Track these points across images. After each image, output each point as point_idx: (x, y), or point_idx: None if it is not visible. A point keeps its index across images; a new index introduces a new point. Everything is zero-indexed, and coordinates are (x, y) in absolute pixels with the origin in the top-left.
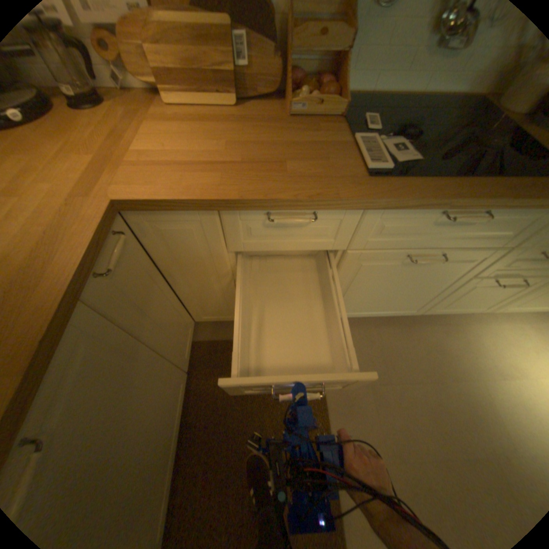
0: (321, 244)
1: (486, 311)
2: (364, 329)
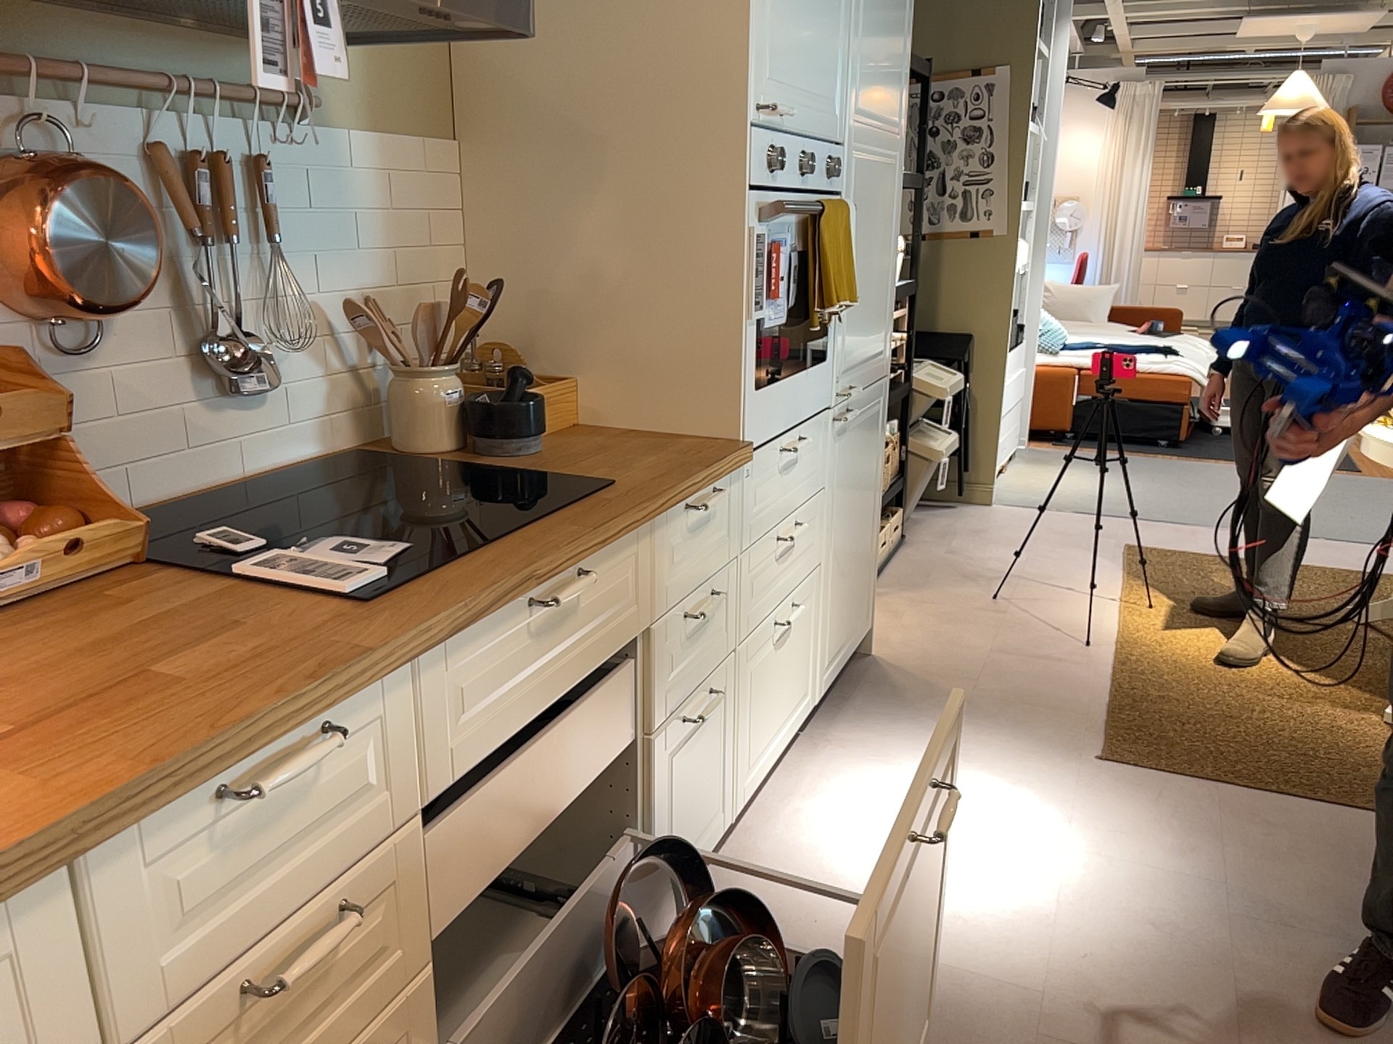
0: (368, 826)
1: (724, 818)
2: None
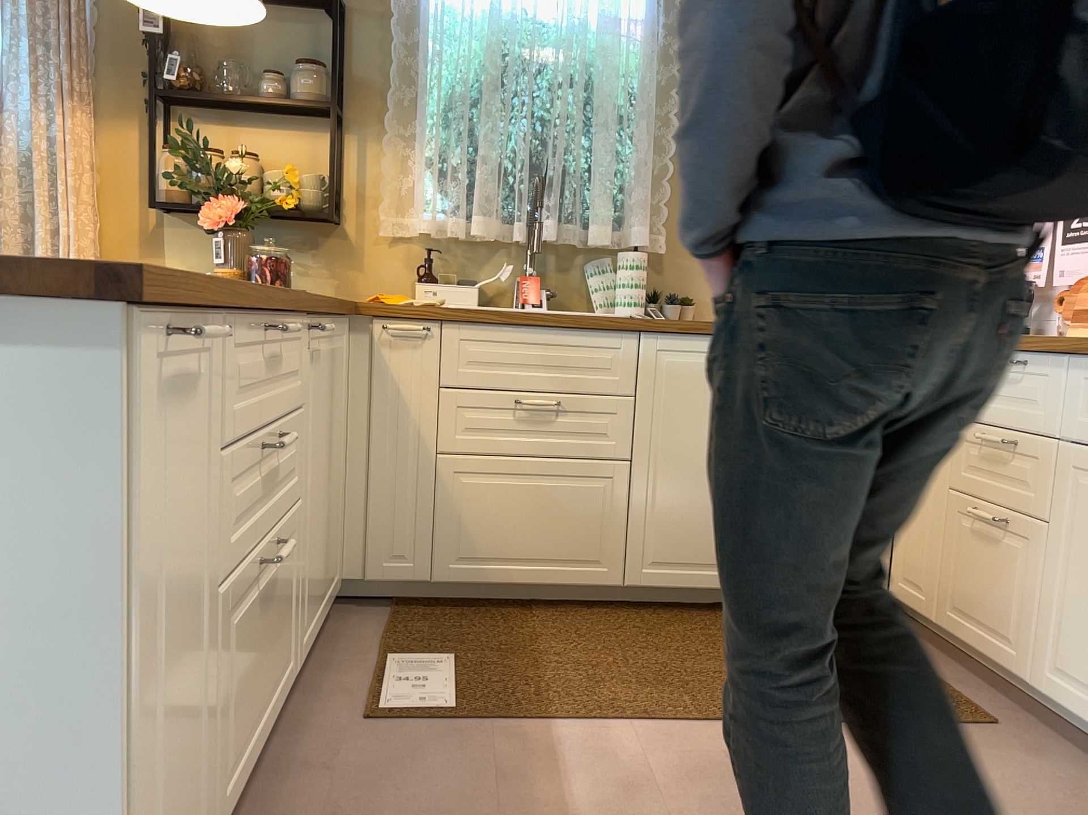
0: (1034, 422)
1: None
2: None
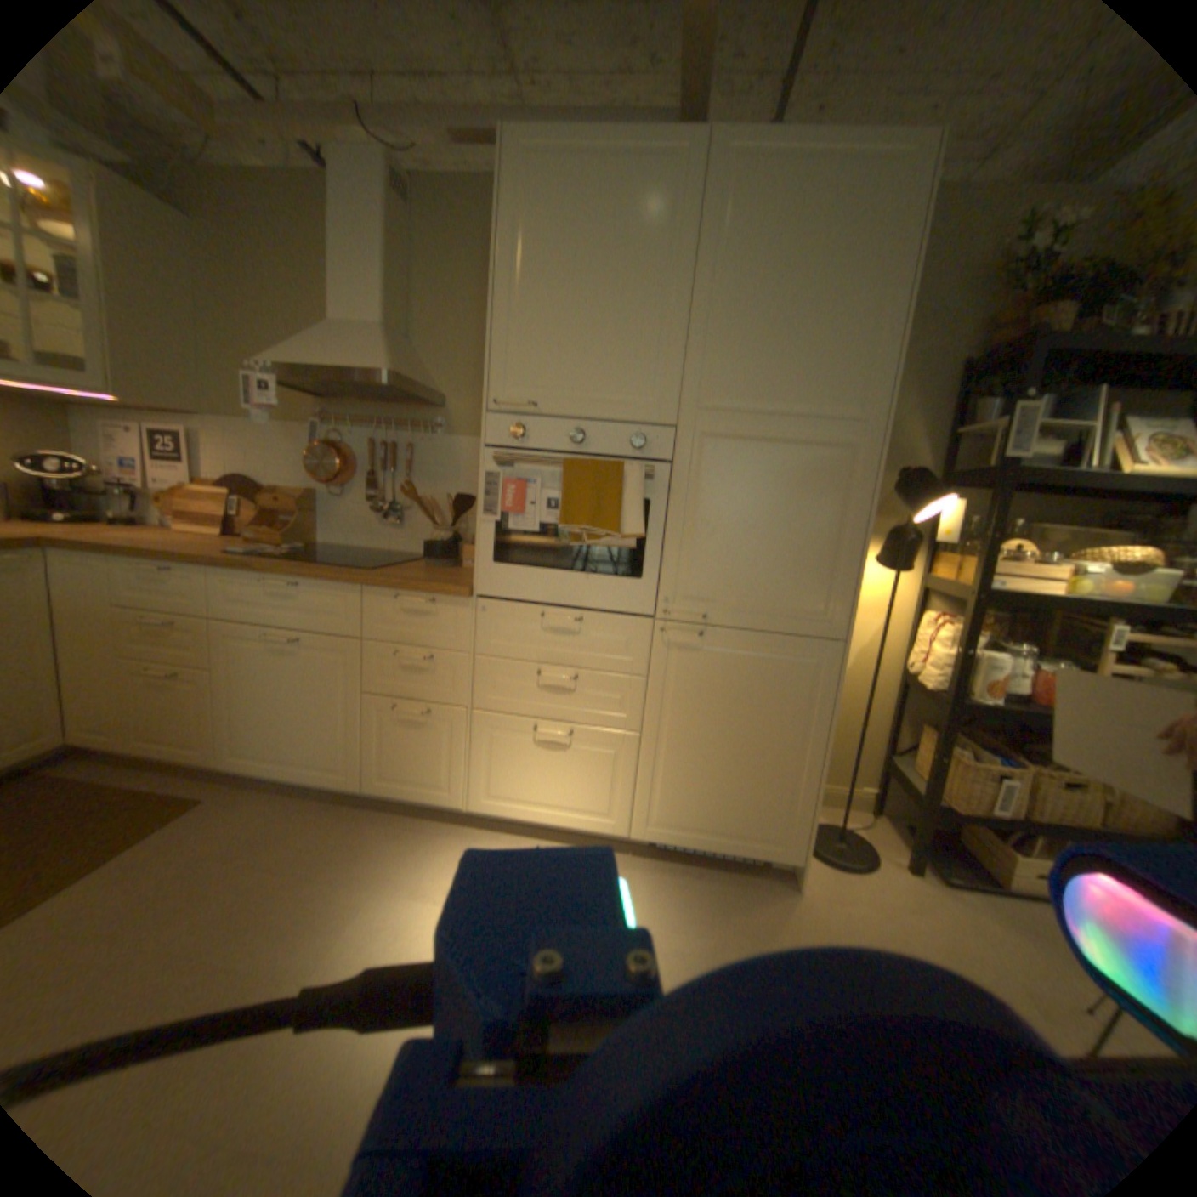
0: (182, 609)
1: (450, 803)
2: (277, 811)
